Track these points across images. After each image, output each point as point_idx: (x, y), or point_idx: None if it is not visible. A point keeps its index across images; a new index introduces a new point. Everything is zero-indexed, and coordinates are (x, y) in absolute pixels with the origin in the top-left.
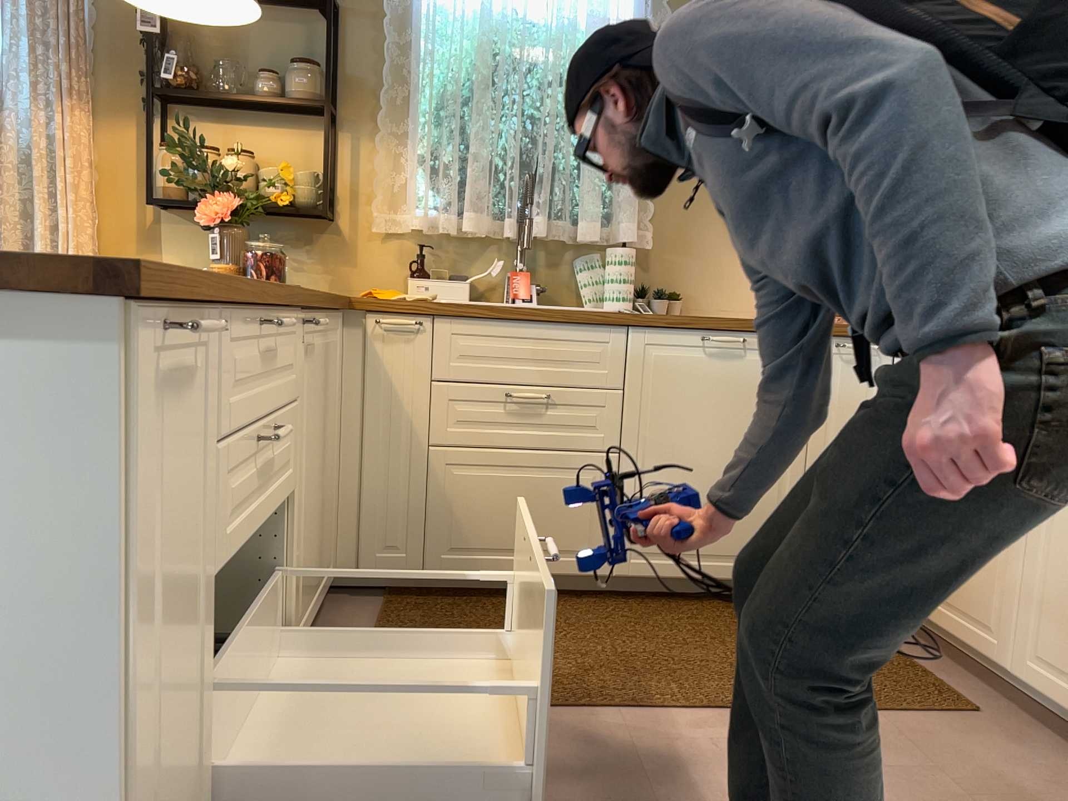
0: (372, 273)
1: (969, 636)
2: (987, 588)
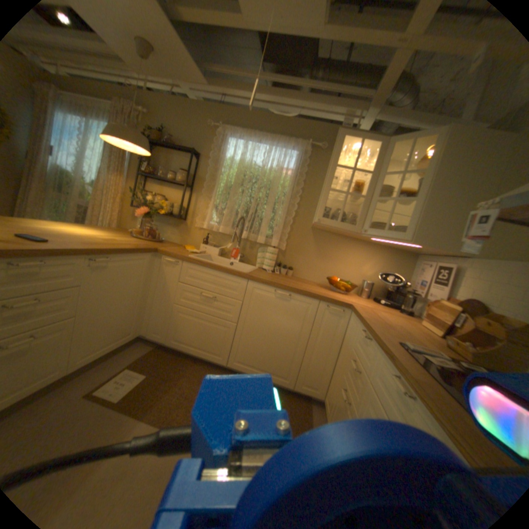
0: (193, 240)
1: None
2: None
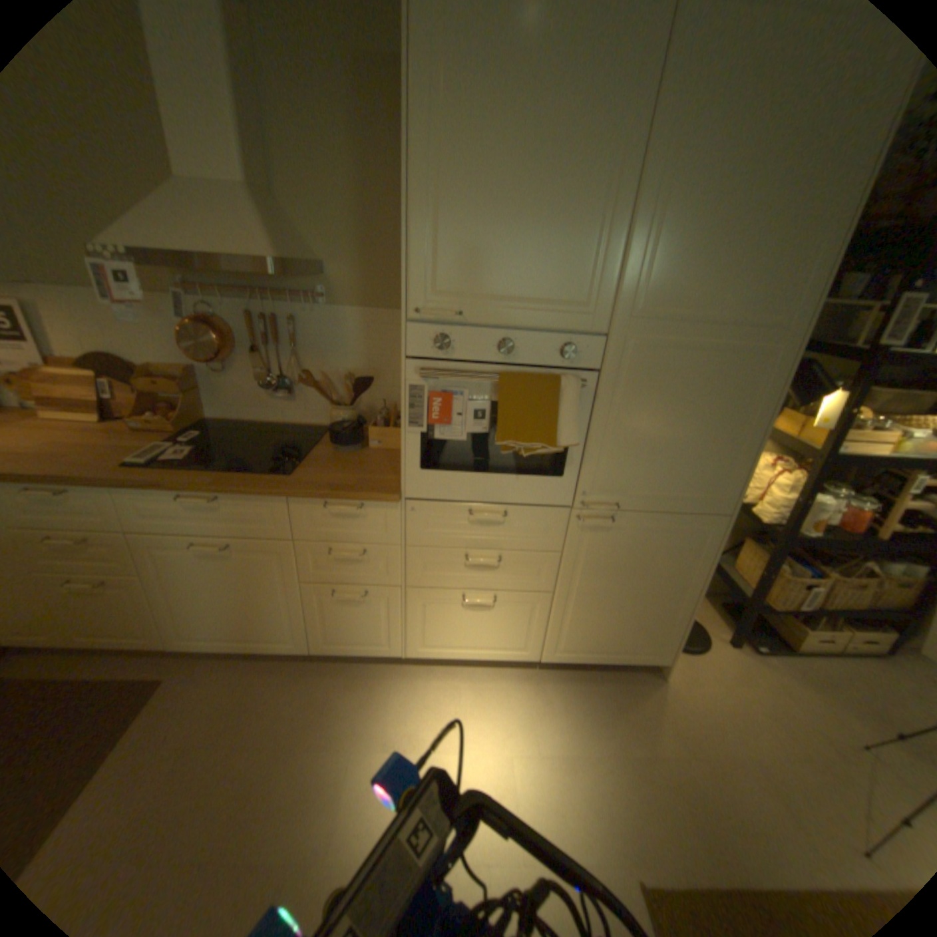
0: None
1: (121, 645)
2: (123, 620)
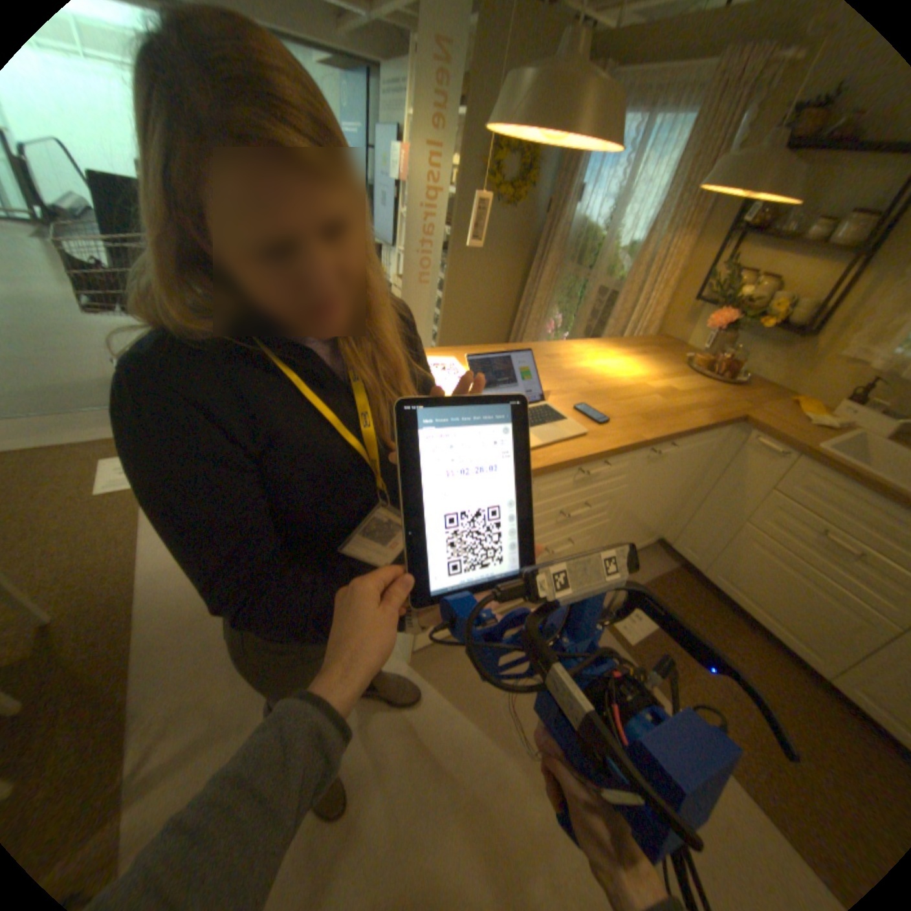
0: (822, 382)
1: None
2: None
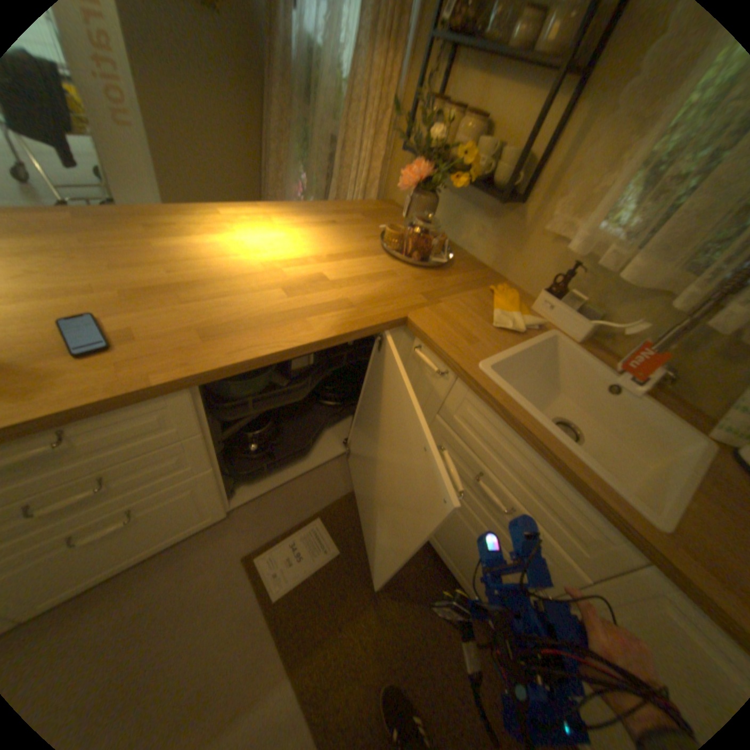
0: (528, 266)
1: None
2: None
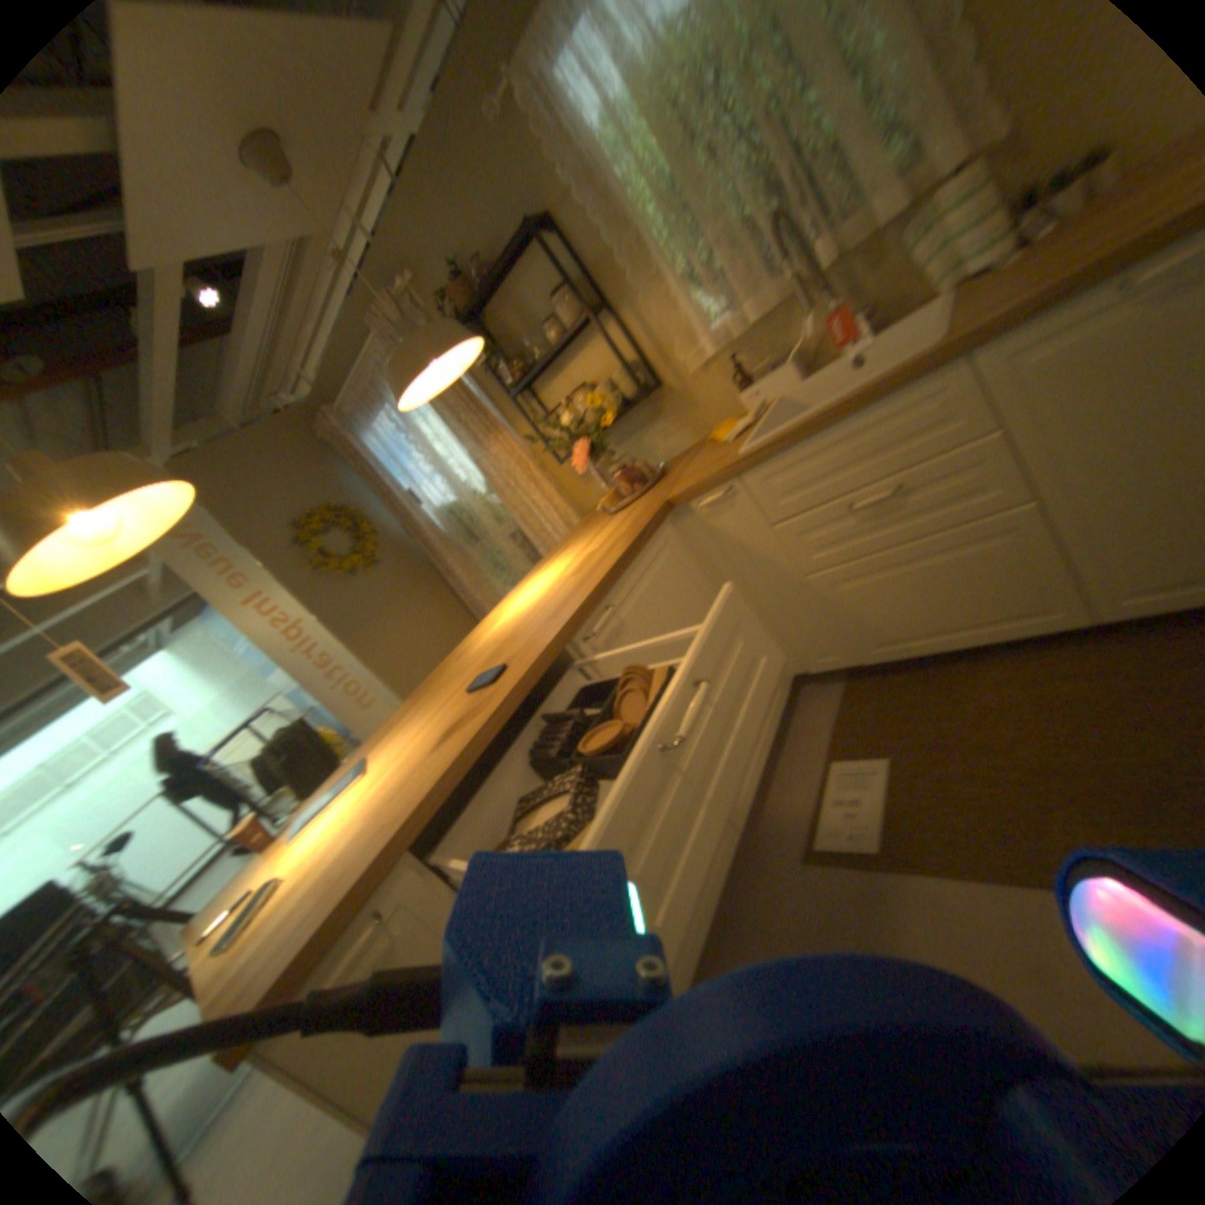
0: (713, 404)
1: None
2: None
